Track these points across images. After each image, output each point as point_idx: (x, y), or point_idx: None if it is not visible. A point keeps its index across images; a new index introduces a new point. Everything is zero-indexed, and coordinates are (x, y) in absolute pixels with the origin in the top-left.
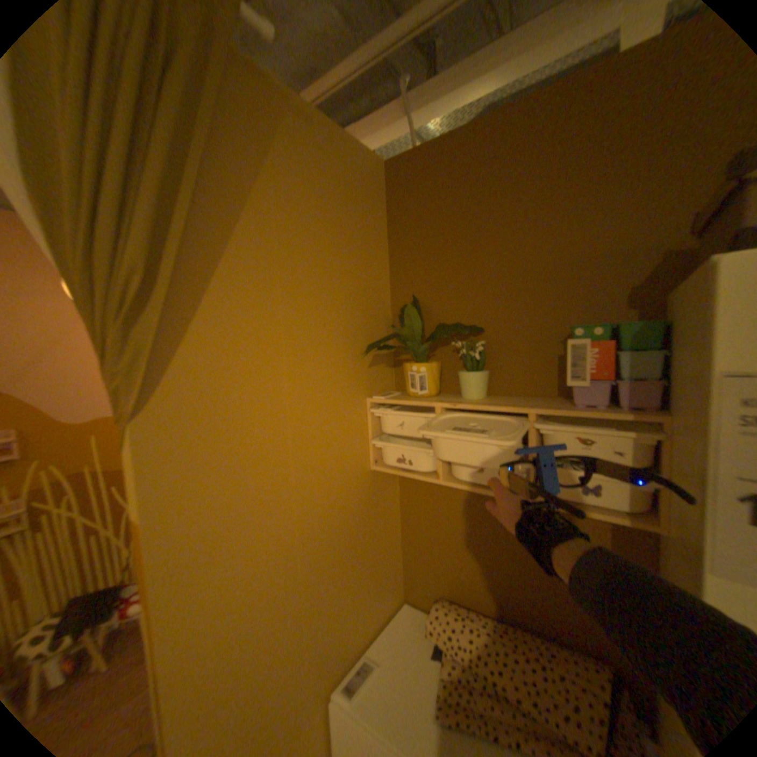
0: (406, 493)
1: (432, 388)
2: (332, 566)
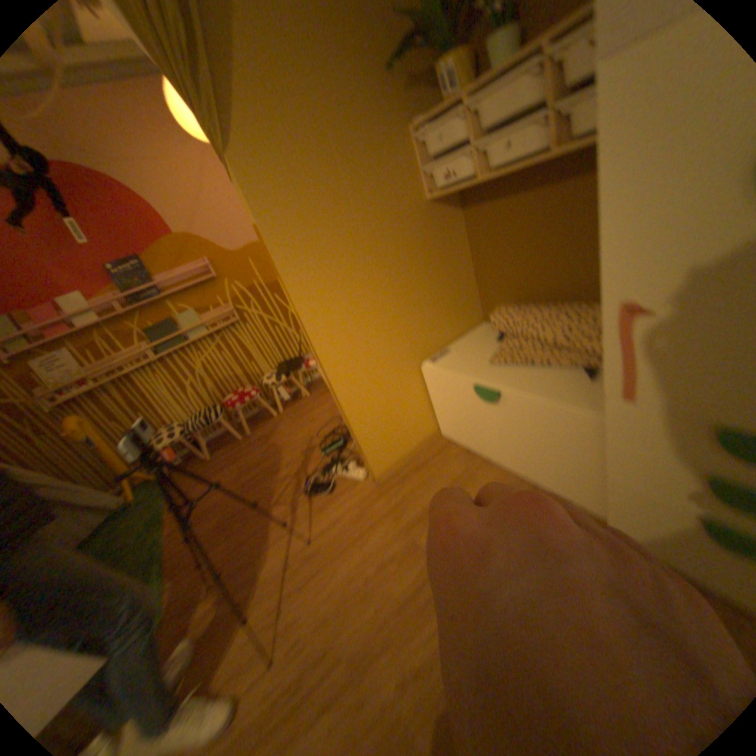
0: (469, 221)
1: (464, 80)
2: (403, 276)
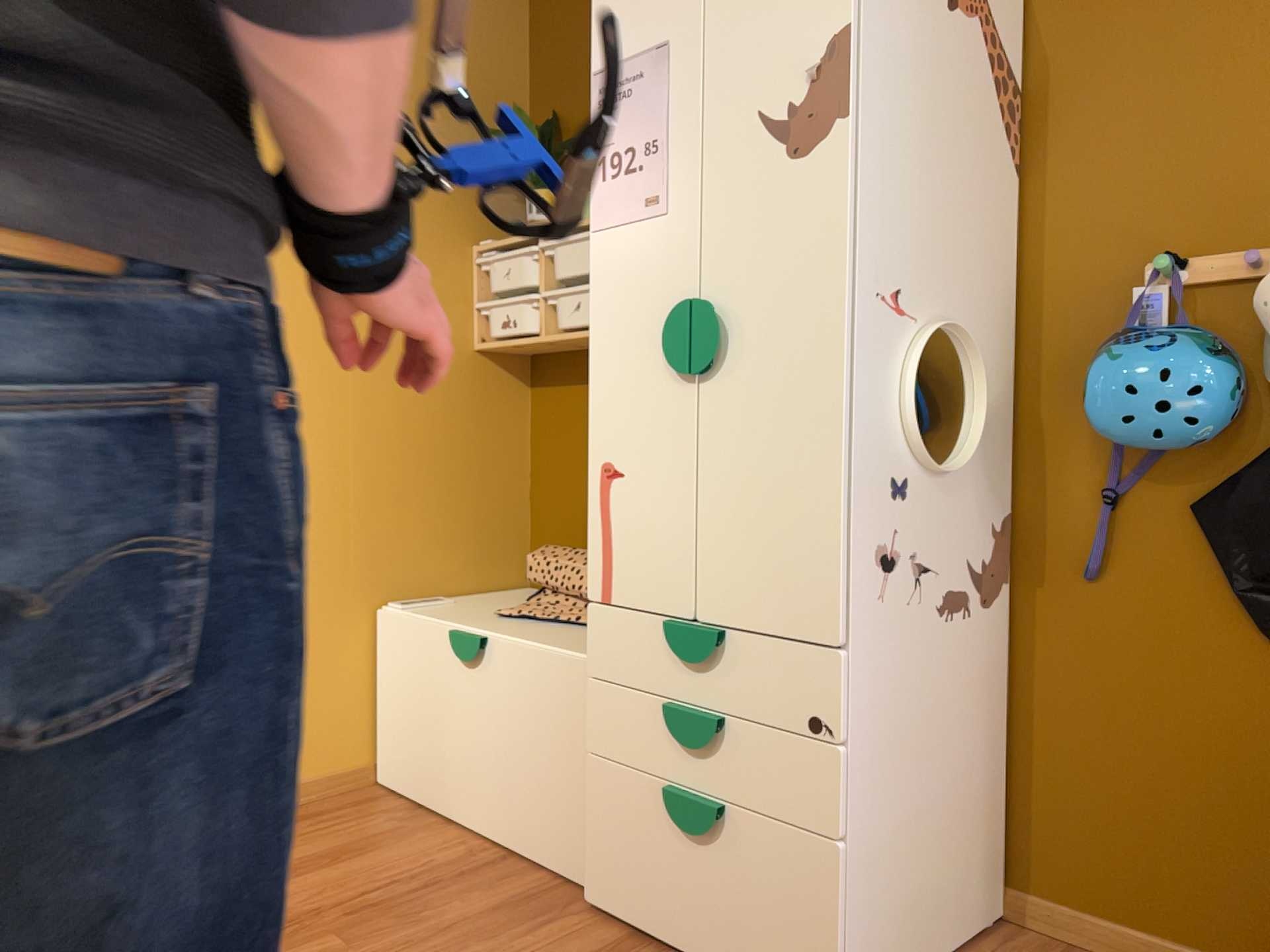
0: (536, 411)
1: None
2: (396, 443)
